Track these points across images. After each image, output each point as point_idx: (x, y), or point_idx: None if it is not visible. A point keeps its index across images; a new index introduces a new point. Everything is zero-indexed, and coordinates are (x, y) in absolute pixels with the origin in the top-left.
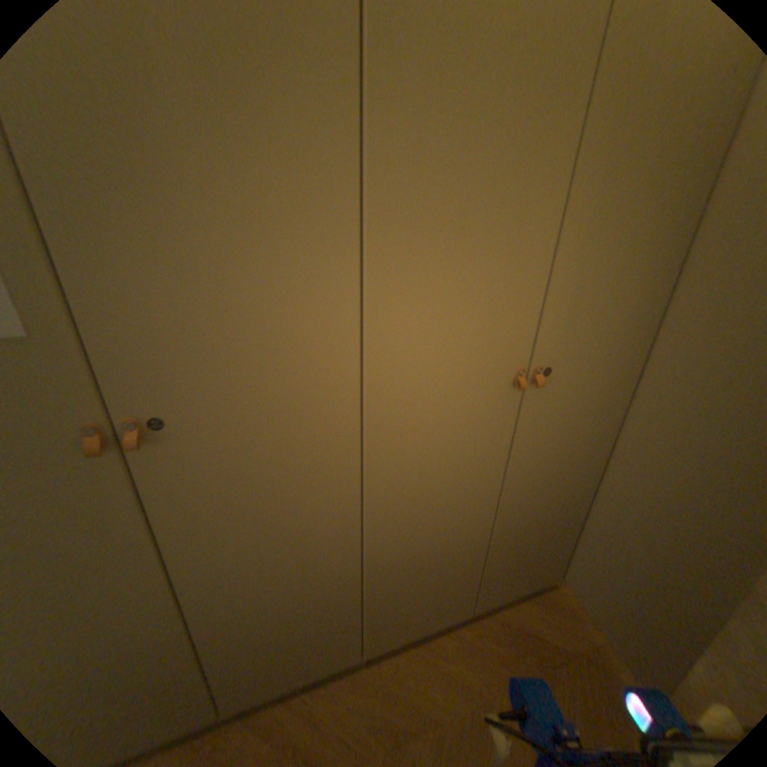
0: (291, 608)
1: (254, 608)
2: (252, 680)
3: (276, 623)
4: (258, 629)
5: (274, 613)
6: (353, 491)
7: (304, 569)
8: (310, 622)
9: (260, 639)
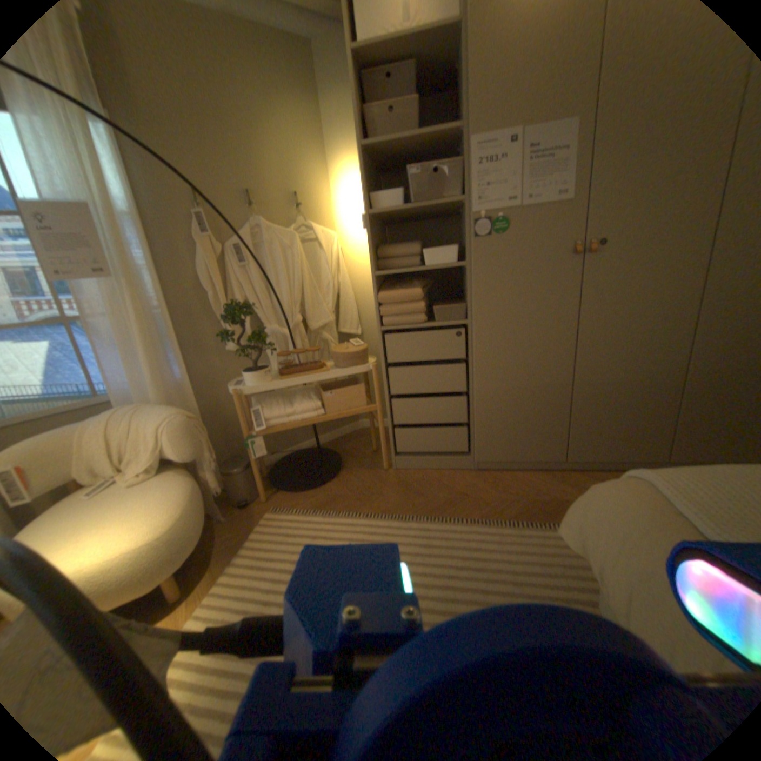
0: (630, 383)
1: (609, 375)
2: (591, 437)
3: (617, 393)
4: (606, 393)
5: (619, 384)
6: (692, 298)
7: (646, 354)
8: (638, 401)
9: (605, 402)
